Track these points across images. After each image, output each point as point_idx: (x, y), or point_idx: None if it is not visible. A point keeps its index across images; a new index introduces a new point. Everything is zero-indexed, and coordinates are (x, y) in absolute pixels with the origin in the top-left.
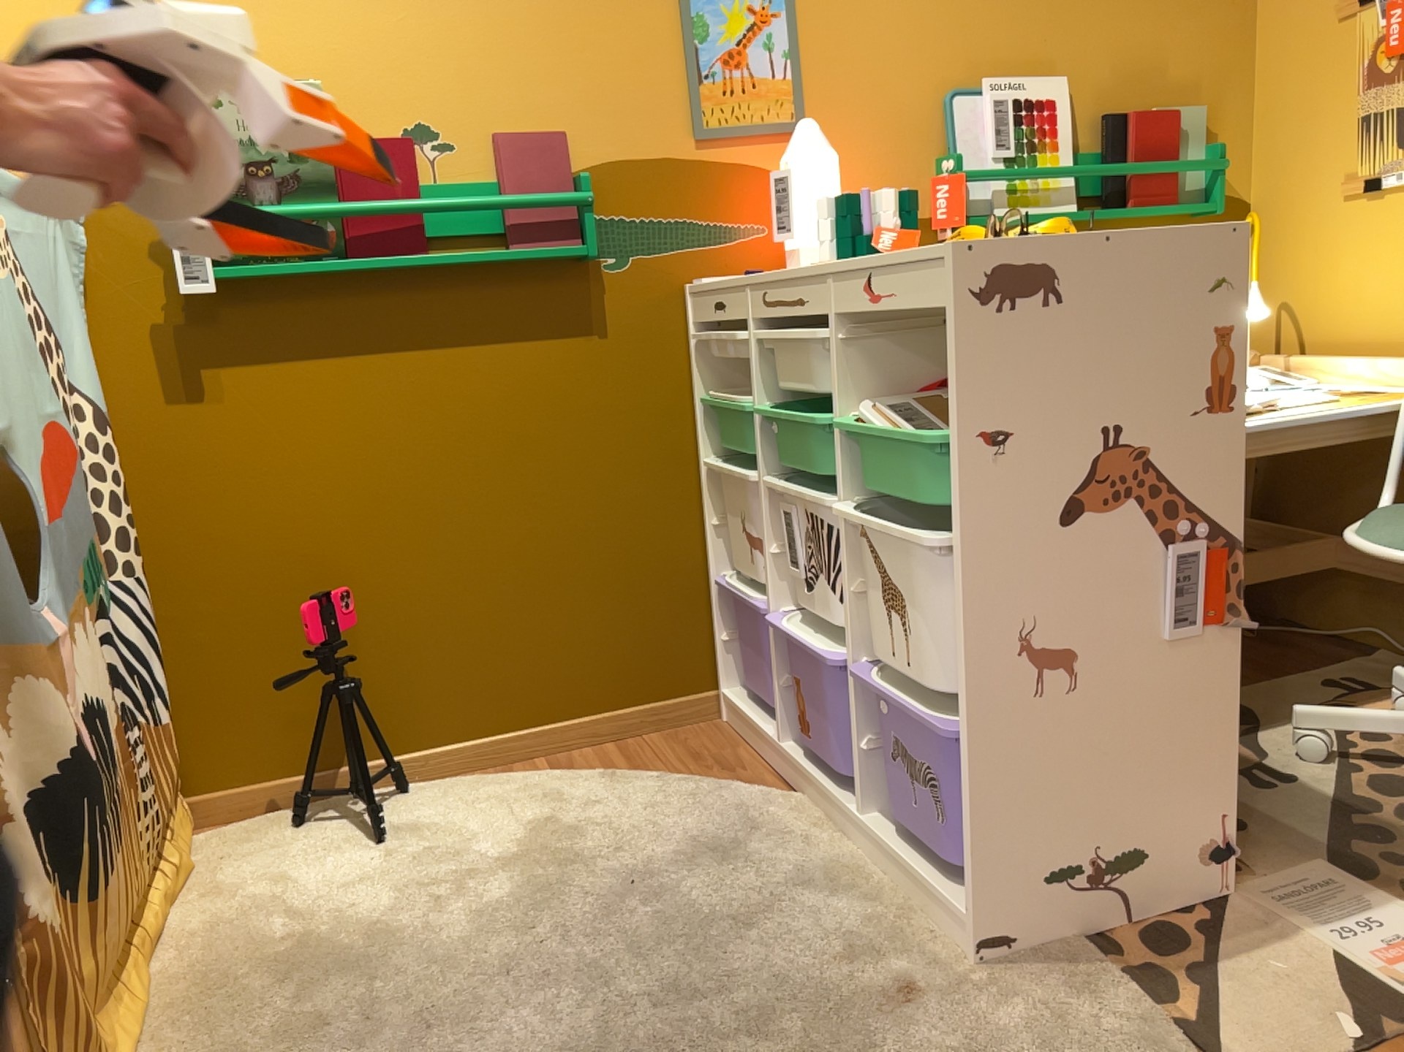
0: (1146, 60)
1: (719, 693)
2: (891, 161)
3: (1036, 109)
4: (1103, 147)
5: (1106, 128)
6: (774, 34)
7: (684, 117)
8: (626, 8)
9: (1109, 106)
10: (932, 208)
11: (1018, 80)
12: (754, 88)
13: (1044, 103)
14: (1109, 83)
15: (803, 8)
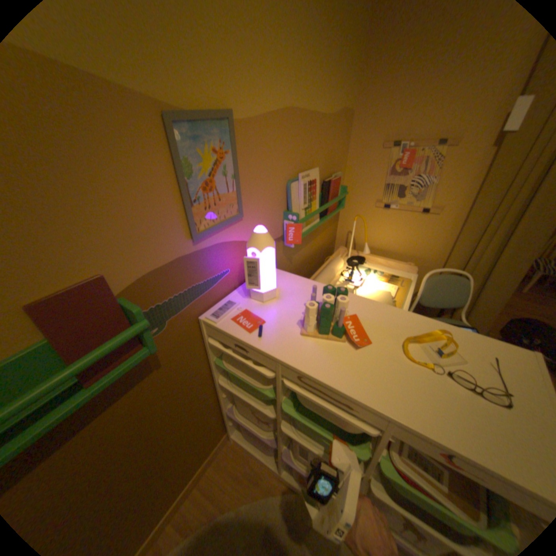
0: (332, 154)
1: (227, 434)
2: (271, 218)
3: (313, 183)
4: (321, 190)
5: (325, 185)
6: (228, 164)
7: (185, 229)
8: (128, 156)
9: (324, 174)
10: (283, 232)
11: (308, 170)
12: (220, 200)
13: (314, 180)
14: (325, 165)
15: (238, 144)
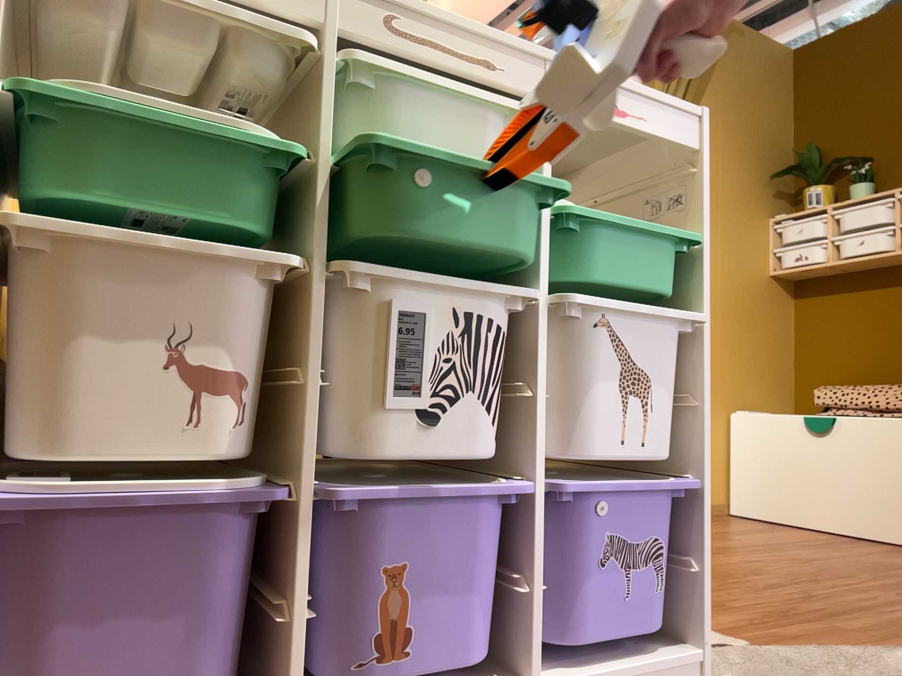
0: None
1: None
2: None
3: None
4: None
5: None
6: None
7: None
8: None
9: None
10: None
11: None
12: None
13: None
14: None
15: None
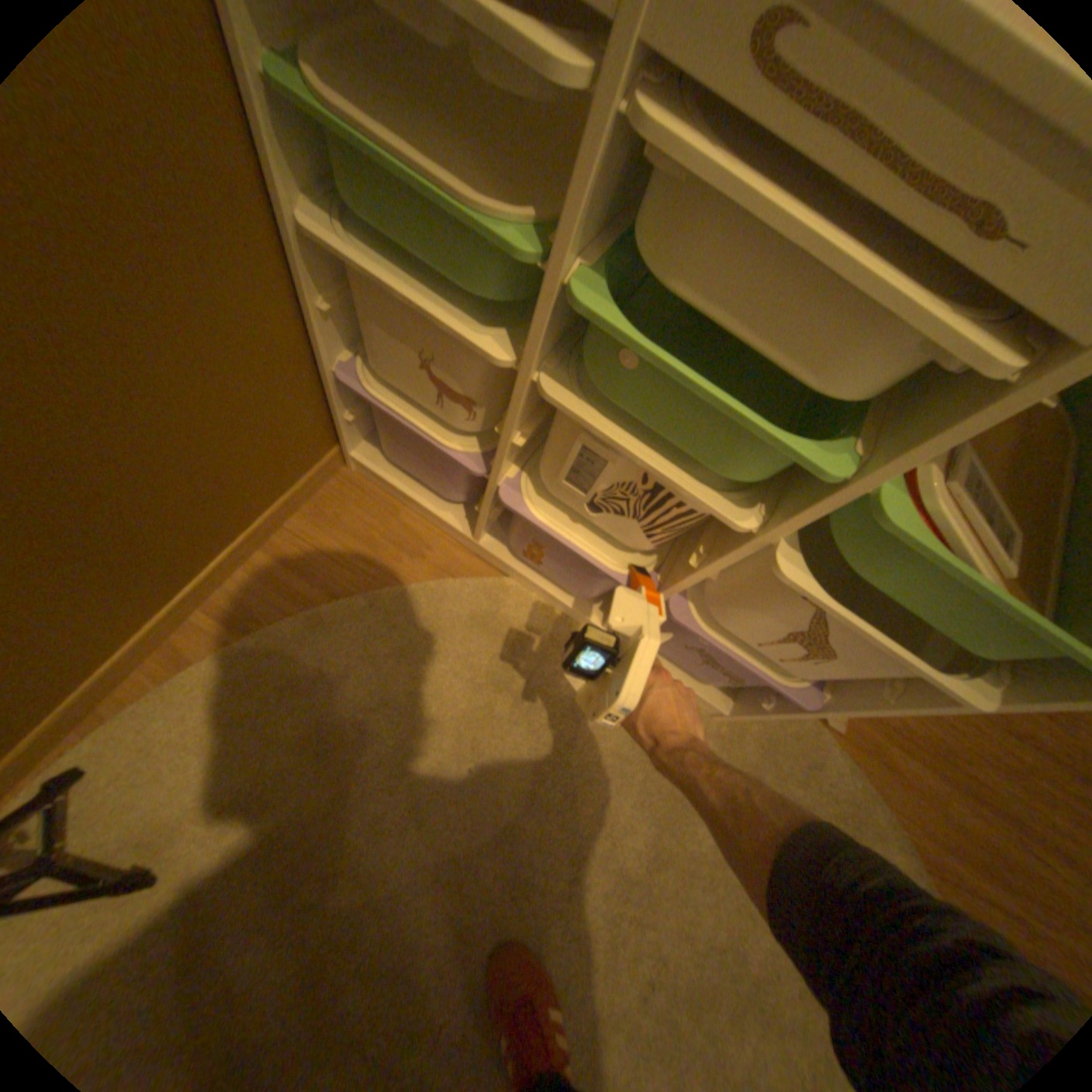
0: None
1: (339, 447)
2: None
3: None
4: None
5: None
6: None
7: None
8: None
9: None
10: None
11: None
12: None
13: None
14: None
15: None
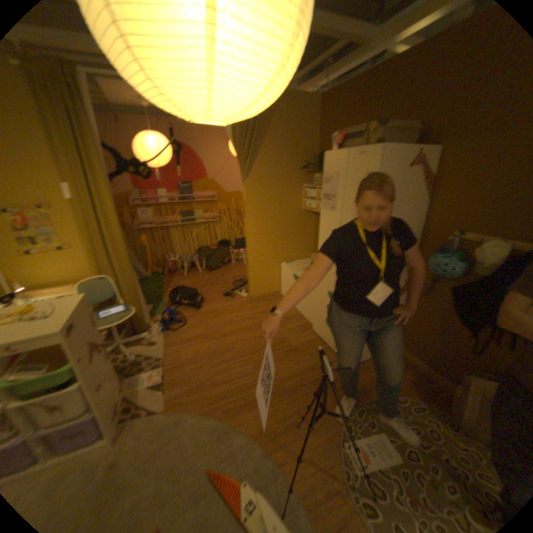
0: None
1: None
2: None
3: None
4: None
5: None
6: None
7: None
8: None
9: None
10: None
11: None
12: None
13: None
14: None
15: None
